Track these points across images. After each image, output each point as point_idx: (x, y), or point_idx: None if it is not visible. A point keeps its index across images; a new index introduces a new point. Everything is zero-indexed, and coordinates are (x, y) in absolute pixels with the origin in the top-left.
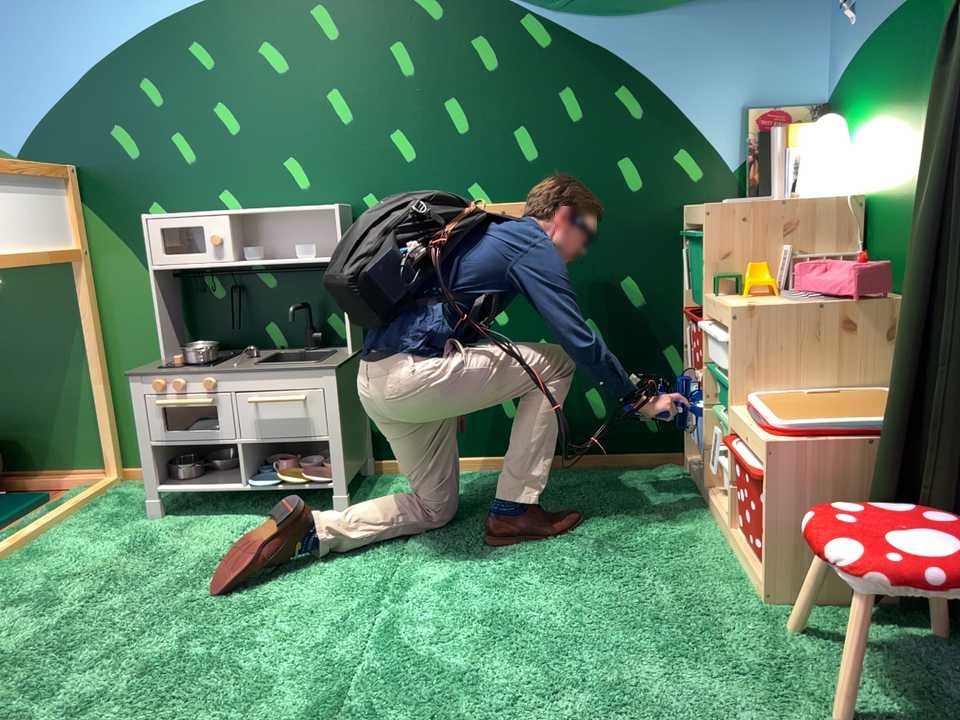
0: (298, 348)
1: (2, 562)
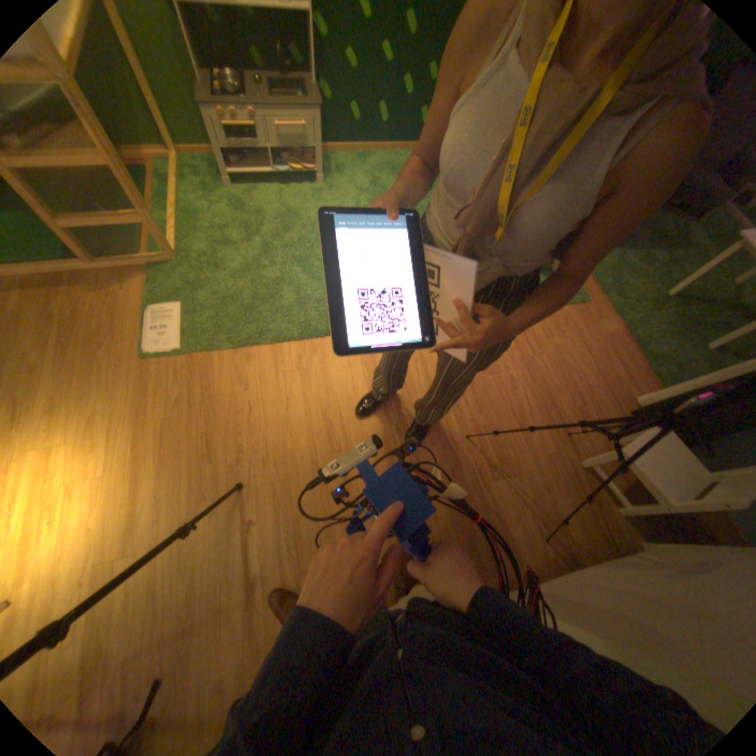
0: (272, 71)
1: (177, 220)
